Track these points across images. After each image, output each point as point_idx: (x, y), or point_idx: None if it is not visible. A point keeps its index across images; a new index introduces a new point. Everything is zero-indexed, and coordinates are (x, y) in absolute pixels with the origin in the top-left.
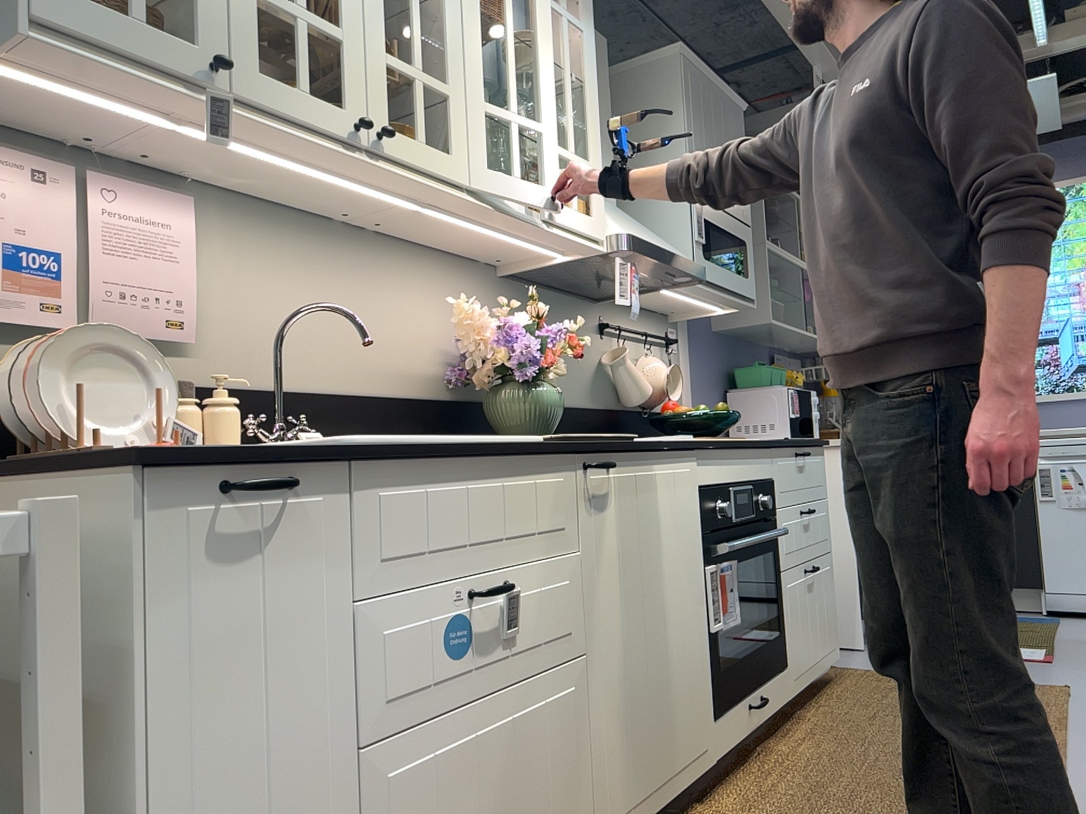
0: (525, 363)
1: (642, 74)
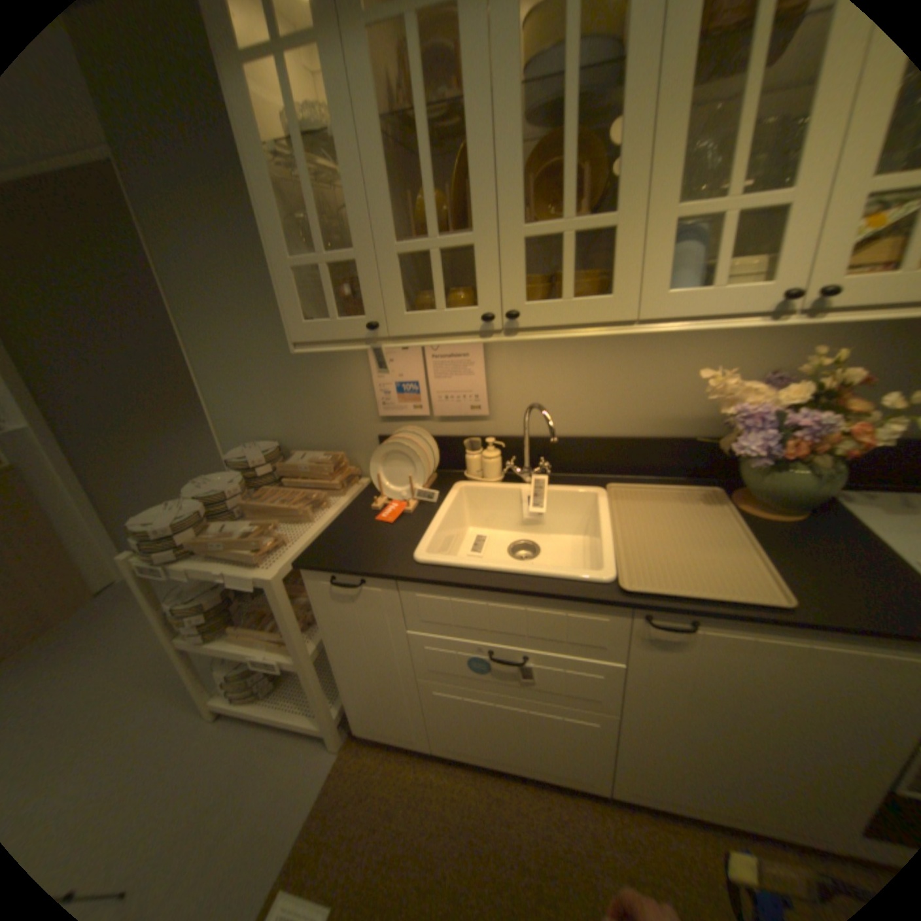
0: (762, 453)
1: None
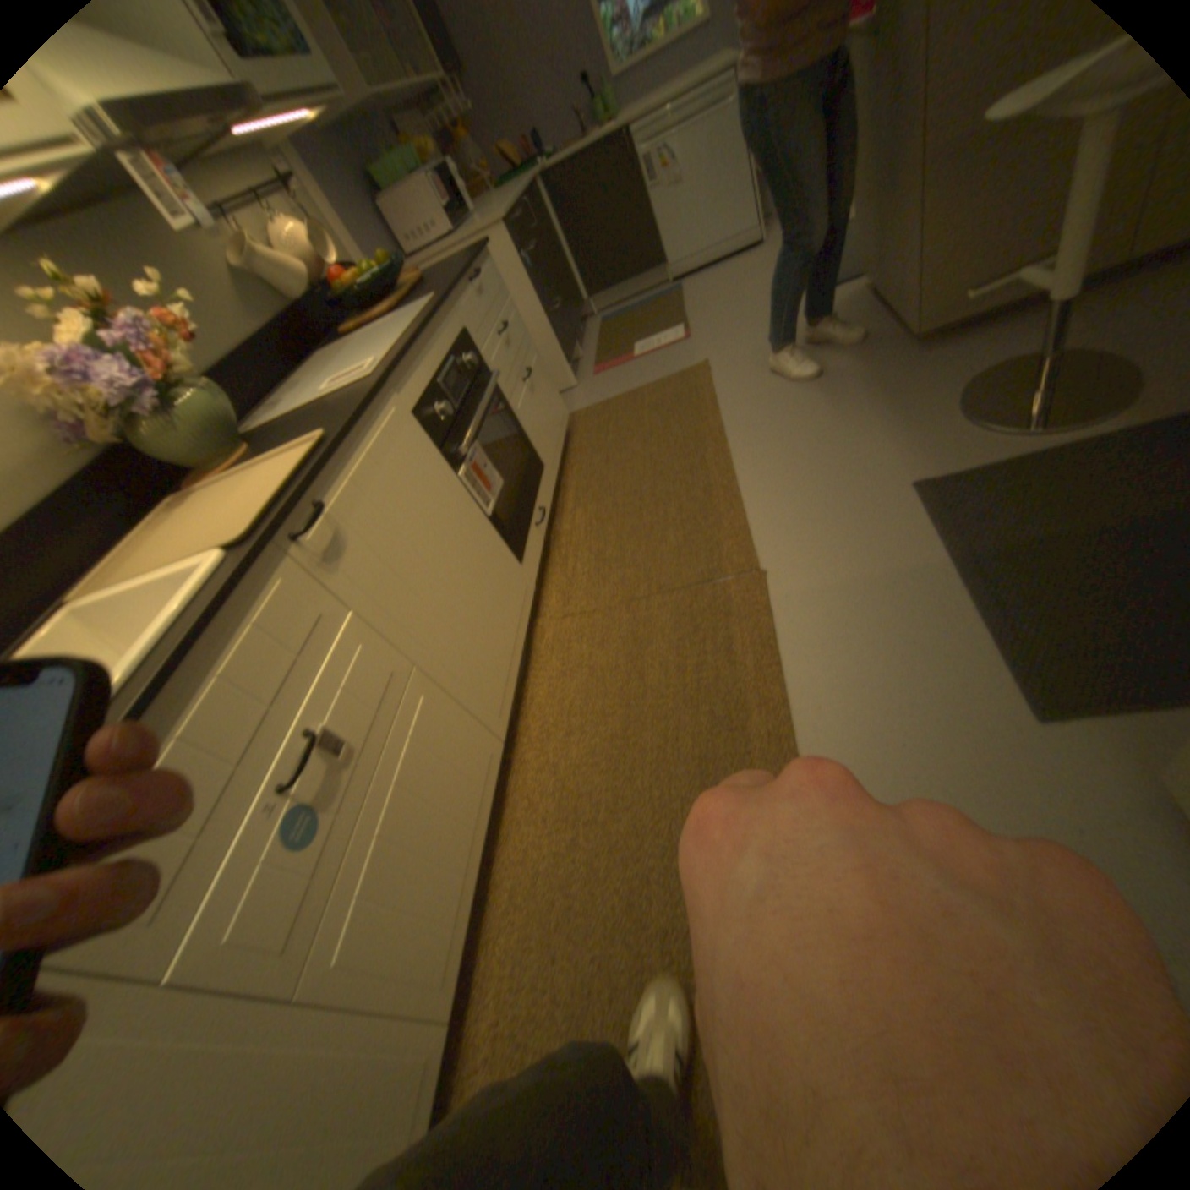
0: (136, 396)
1: None
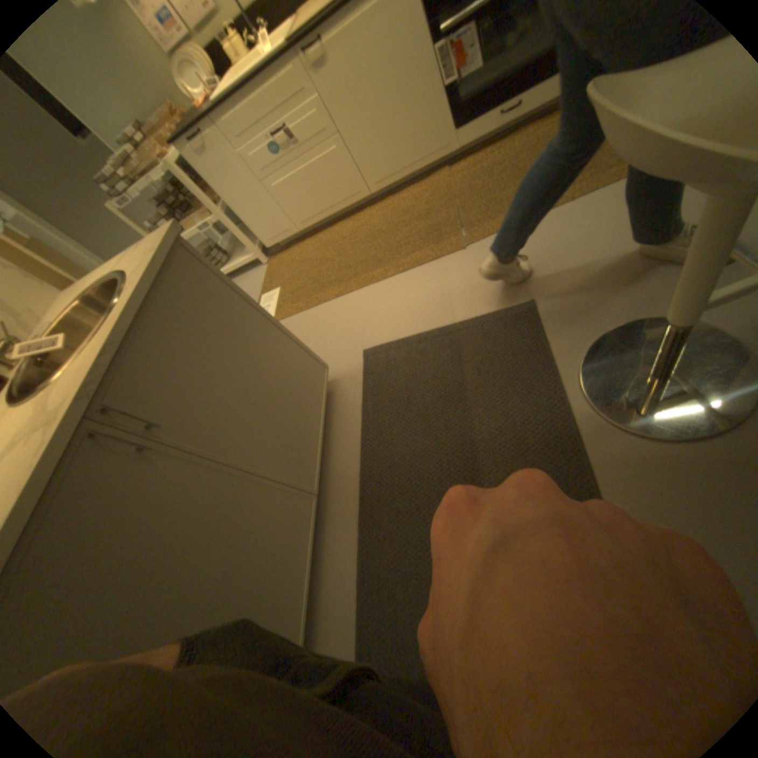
0: None
1: None
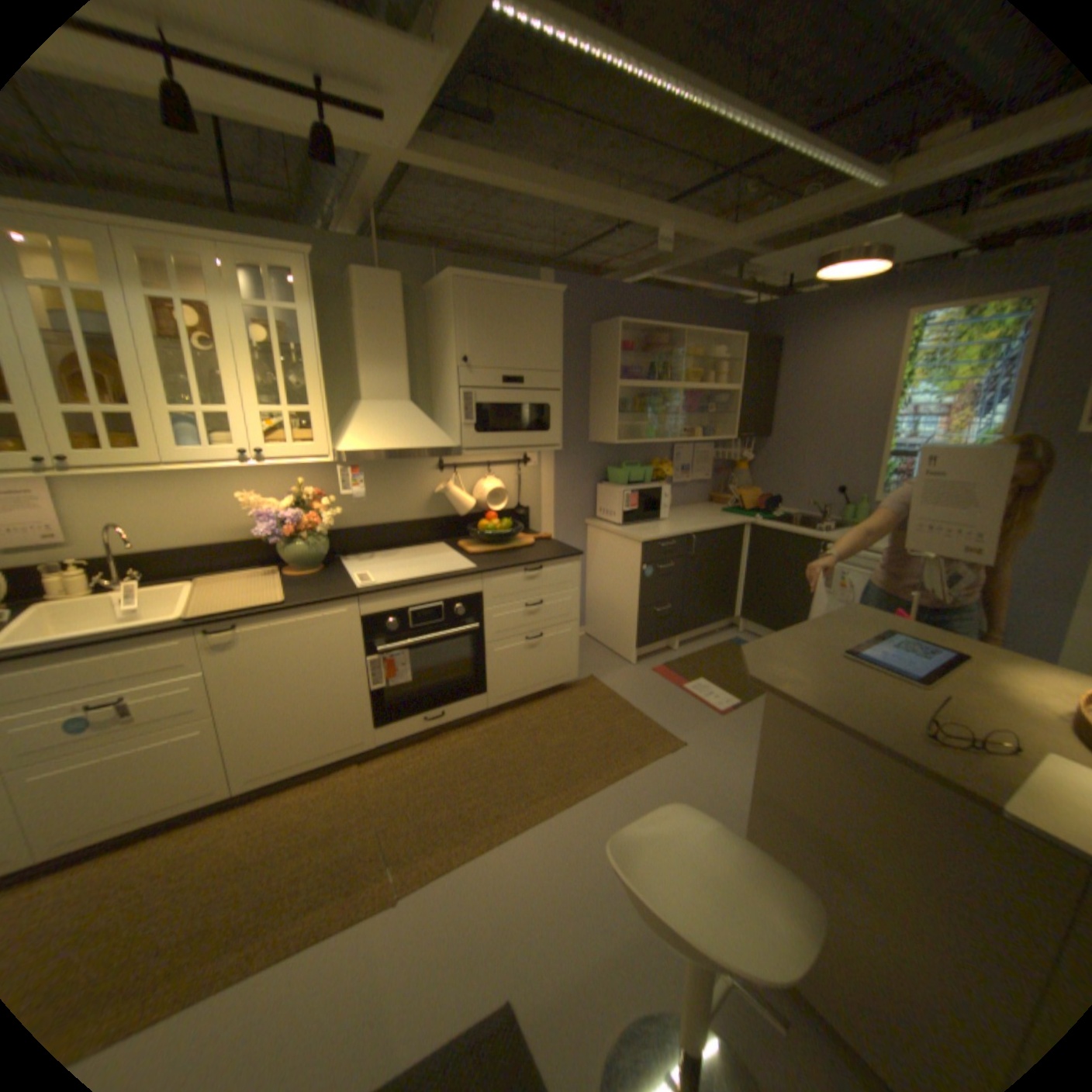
0: (275, 535)
1: (442, 289)
